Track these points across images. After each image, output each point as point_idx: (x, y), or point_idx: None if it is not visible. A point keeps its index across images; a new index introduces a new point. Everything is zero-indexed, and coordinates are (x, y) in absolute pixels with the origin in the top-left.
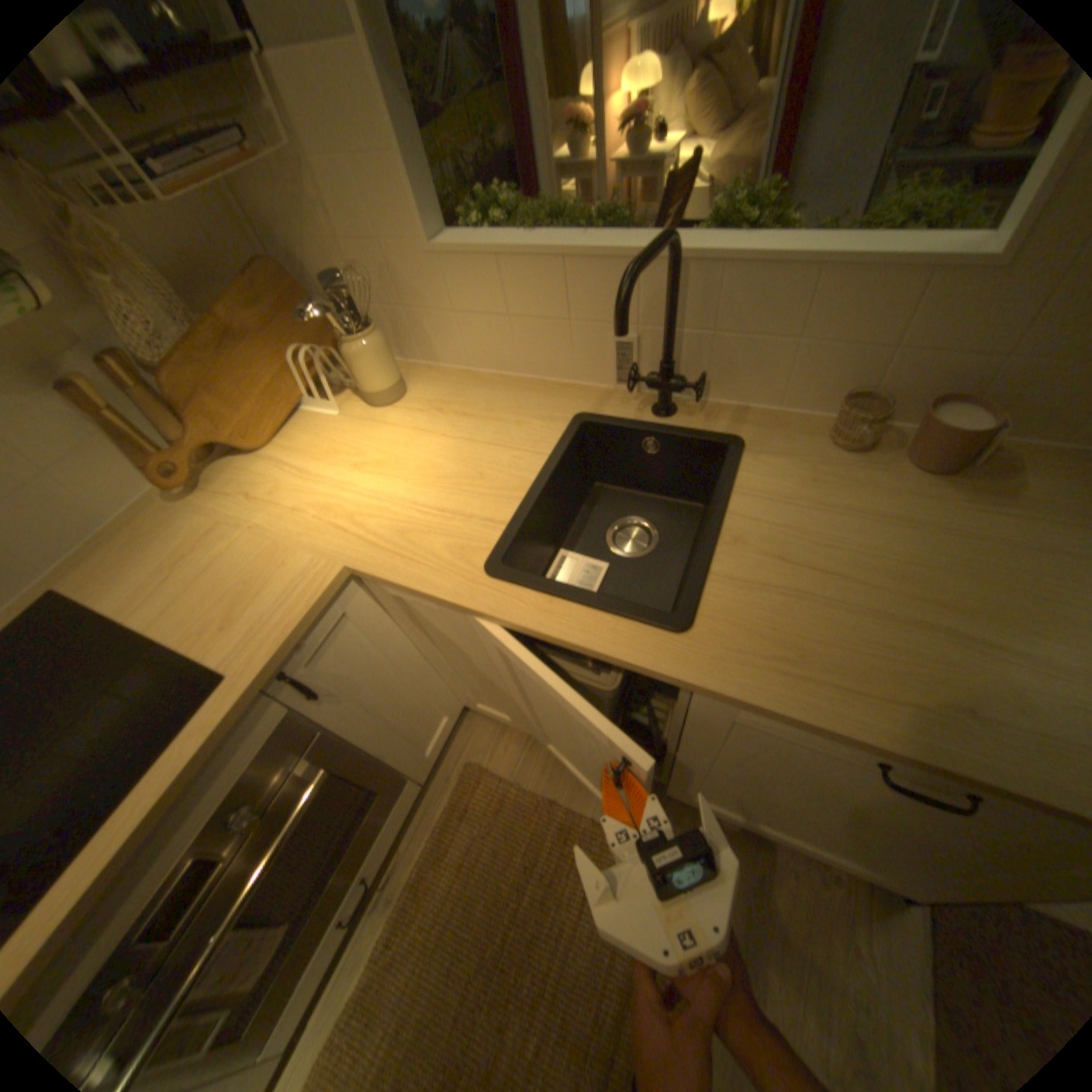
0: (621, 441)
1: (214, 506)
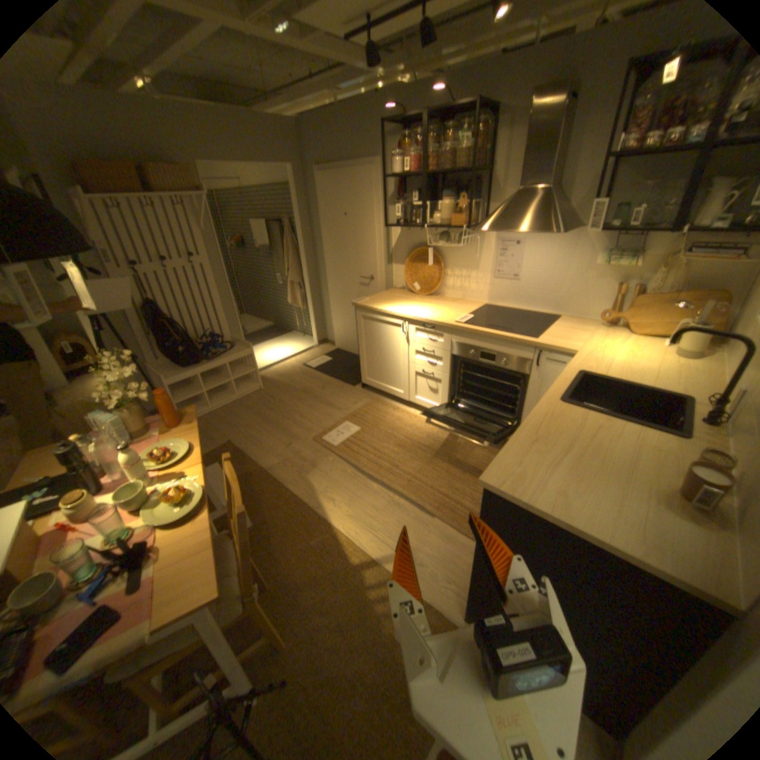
0: (681, 415)
1: (599, 331)
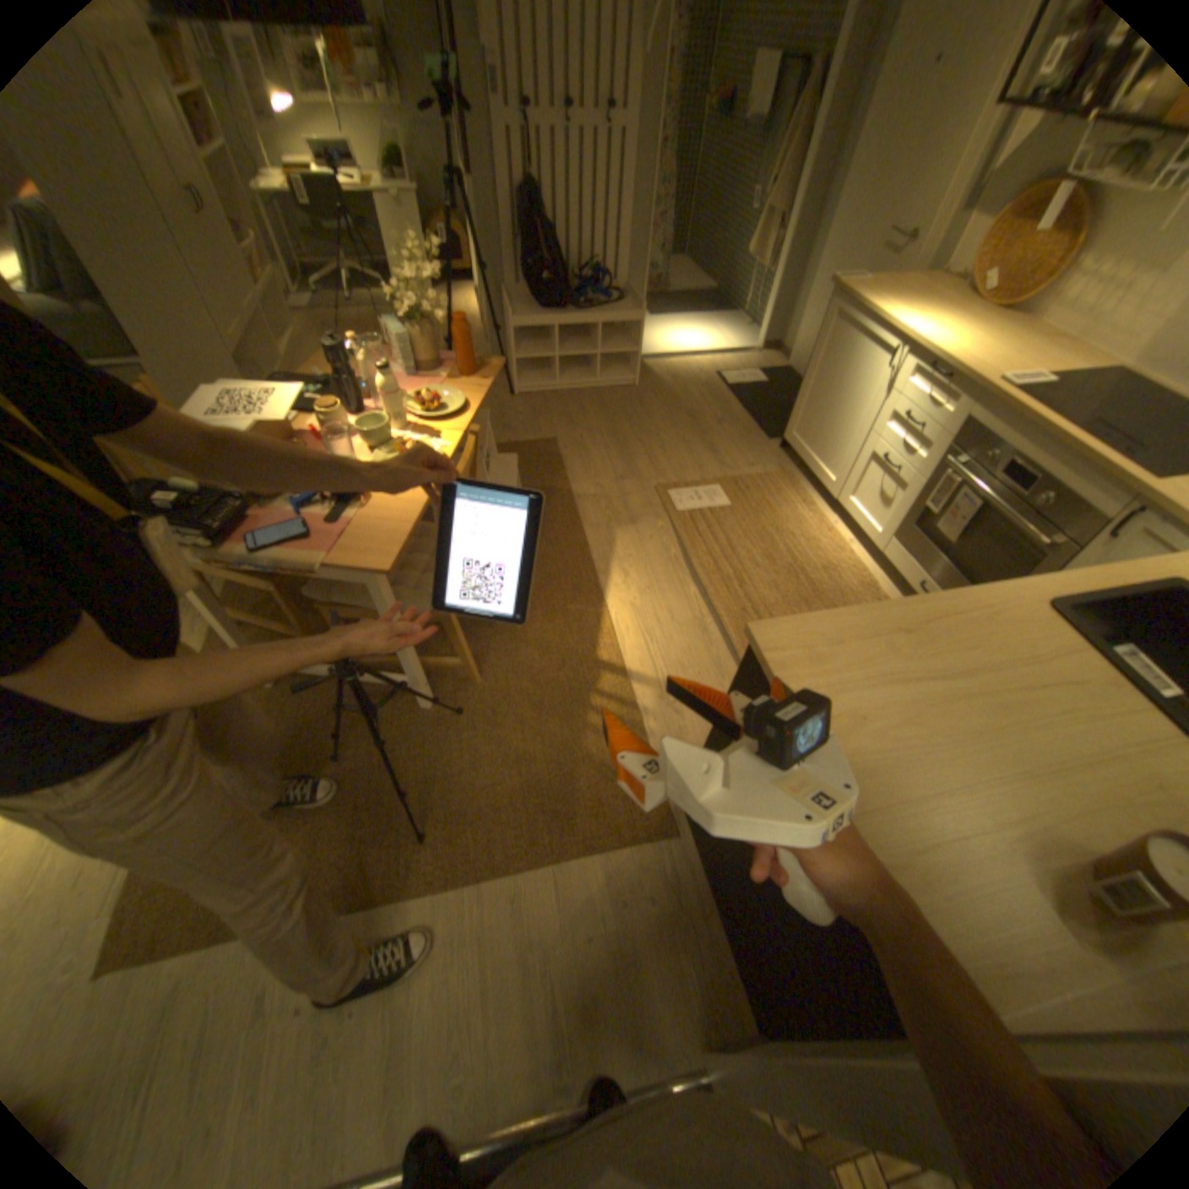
0: None
1: None
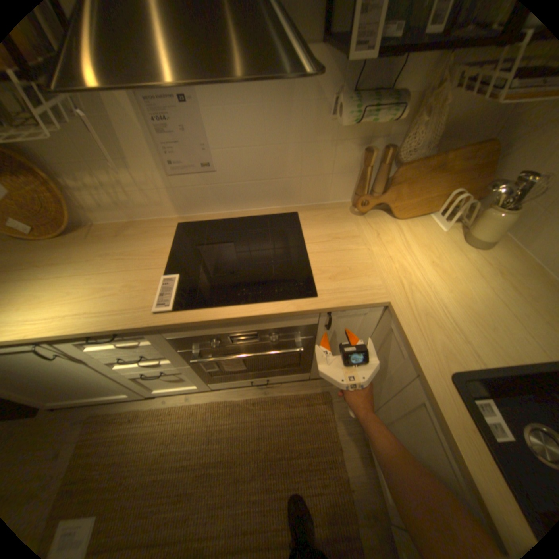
0: None
1: (364, 229)
